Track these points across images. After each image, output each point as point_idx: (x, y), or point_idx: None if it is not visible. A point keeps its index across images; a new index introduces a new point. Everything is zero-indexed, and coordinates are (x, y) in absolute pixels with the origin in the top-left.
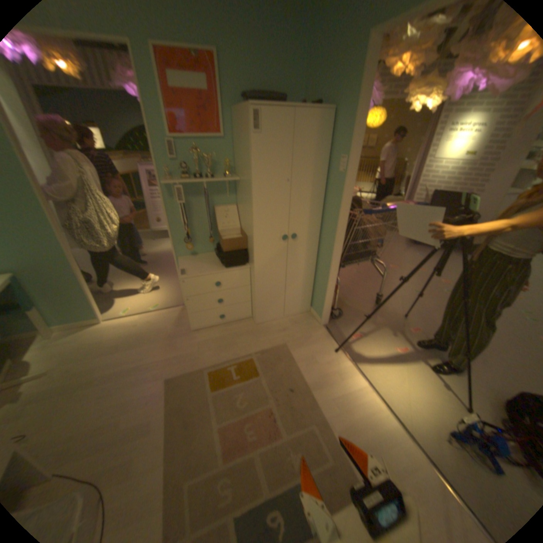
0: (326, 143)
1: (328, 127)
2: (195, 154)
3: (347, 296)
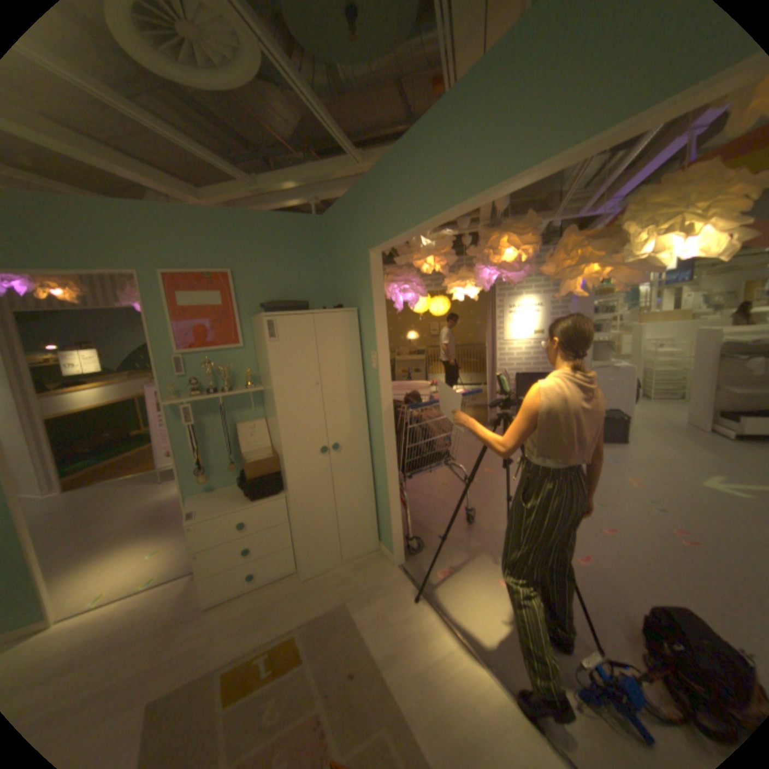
0: (355, 343)
1: (354, 328)
2: (211, 369)
3: (432, 520)
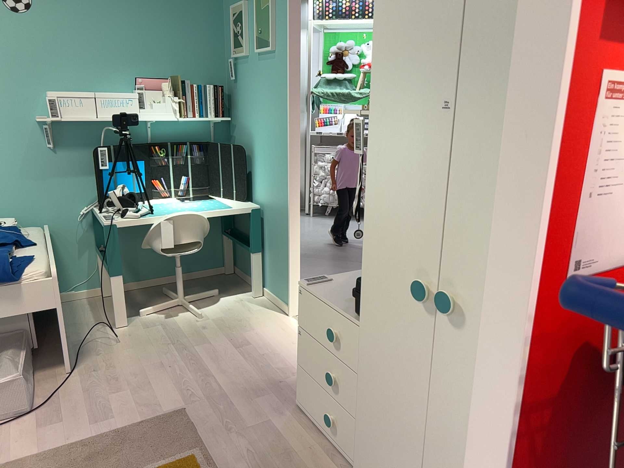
0: None
1: None
2: None
3: None
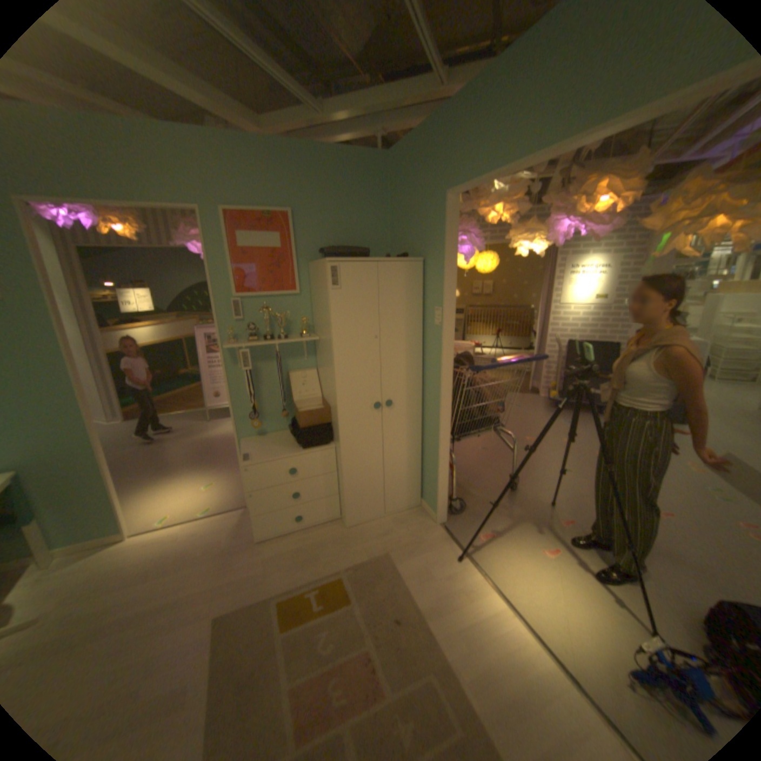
0: (417, 296)
1: (418, 279)
2: (267, 314)
3: (472, 483)
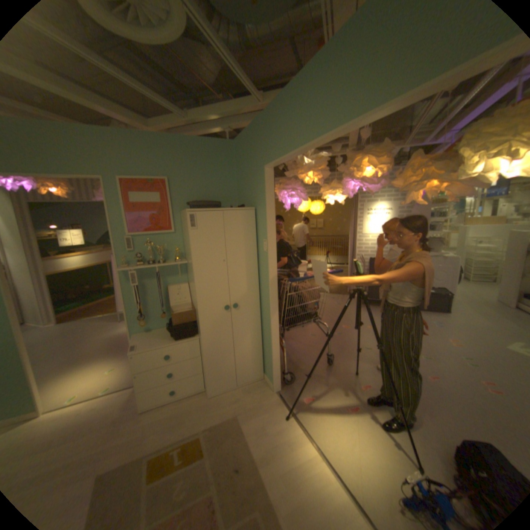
0: (252, 232)
1: (252, 221)
2: (152, 246)
3: (302, 360)
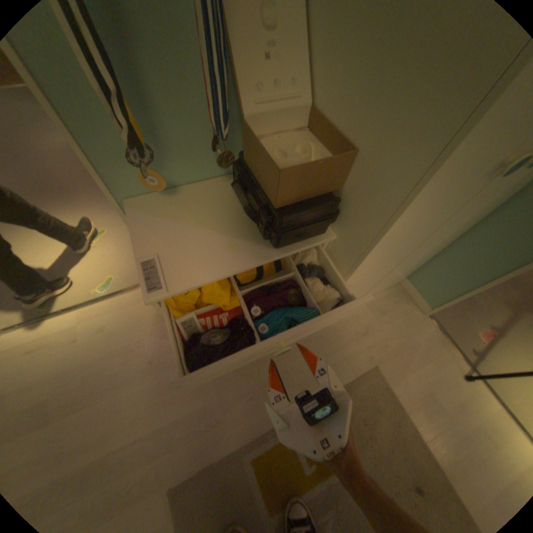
0: None
1: None
2: None
3: None
